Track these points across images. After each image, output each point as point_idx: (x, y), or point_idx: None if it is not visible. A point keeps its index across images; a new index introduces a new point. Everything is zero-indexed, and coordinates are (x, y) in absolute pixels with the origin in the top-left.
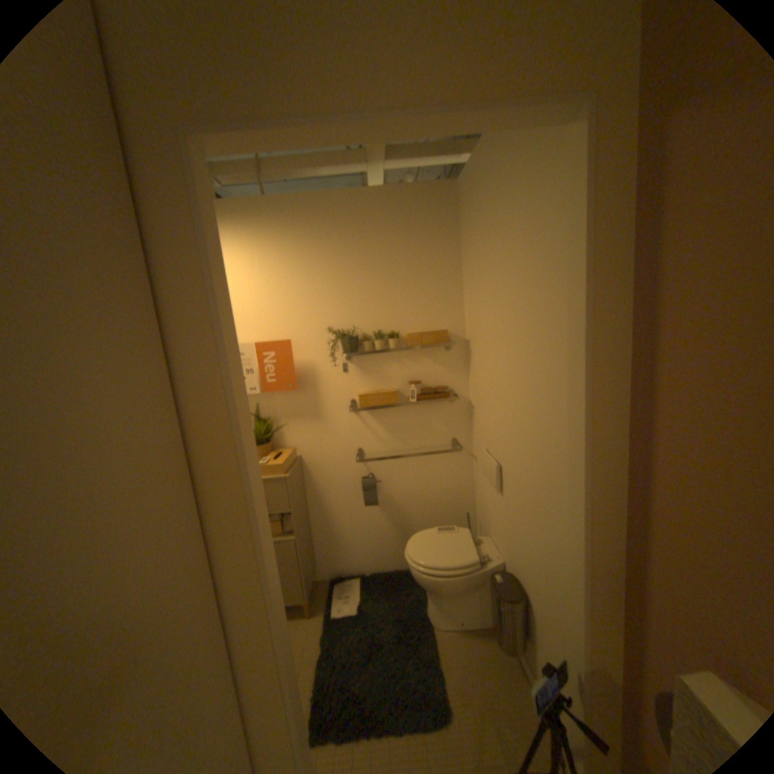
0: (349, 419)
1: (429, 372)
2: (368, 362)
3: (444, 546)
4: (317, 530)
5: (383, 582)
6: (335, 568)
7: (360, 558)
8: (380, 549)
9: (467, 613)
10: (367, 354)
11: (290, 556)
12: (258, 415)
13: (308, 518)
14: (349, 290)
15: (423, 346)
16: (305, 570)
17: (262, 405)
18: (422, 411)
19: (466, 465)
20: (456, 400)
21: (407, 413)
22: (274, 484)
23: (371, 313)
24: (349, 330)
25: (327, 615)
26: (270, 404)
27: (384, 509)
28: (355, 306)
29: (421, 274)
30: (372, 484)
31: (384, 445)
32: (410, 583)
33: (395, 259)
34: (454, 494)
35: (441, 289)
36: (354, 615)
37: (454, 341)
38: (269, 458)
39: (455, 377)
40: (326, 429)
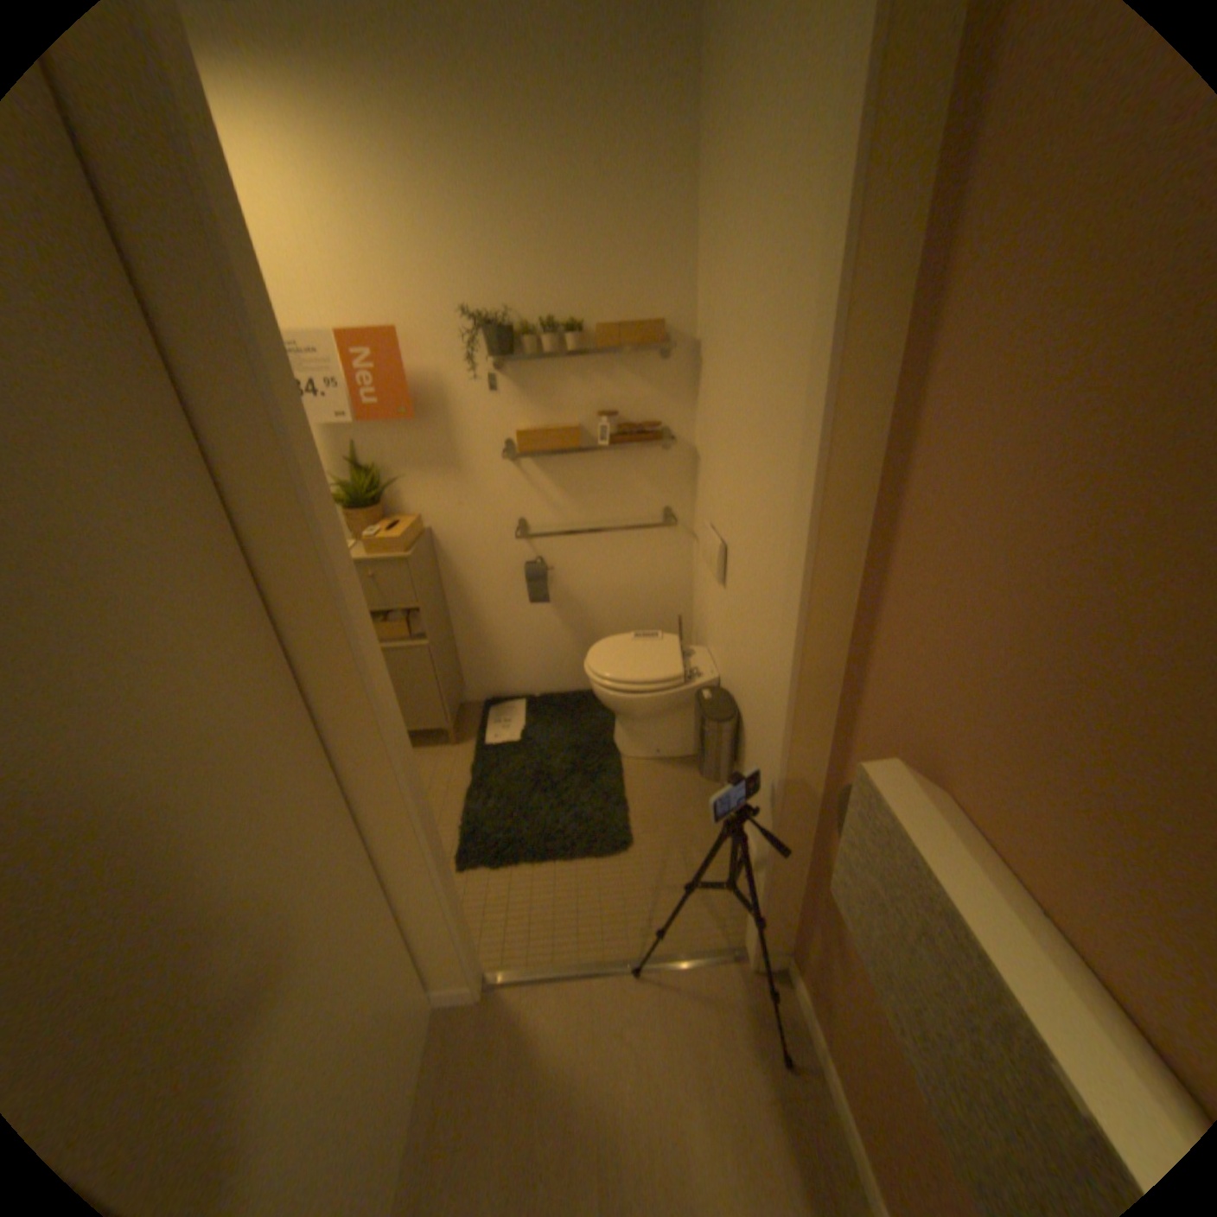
0: (504, 472)
1: (633, 397)
2: (532, 376)
3: (641, 657)
4: (464, 636)
5: (558, 704)
6: (493, 686)
7: (527, 675)
8: (555, 664)
9: (666, 738)
10: (530, 361)
11: (424, 667)
12: (356, 462)
13: (449, 620)
14: (494, 232)
15: (623, 348)
16: (448, 686)
17: (360, 444)
18: (619, 463)
19: (683, 549)
20: (675, 447)
21: (597, 465)
22: (391, 568)
23: (535, 282)
24: (498, 315)
25: (481, 741)
26: (373, 443)
27: (560, 609)
28: (507, 267)
29: (626, 206)
30: (541, 573)
31: (559, 515)
32: (594, 706)
33: (577, 171)
34: (663, 591)
35: (659, 240)
36: (518, 742)
37: (676, 342)
38: (379, 529)
39: (674, 408)
40: (468, 487)
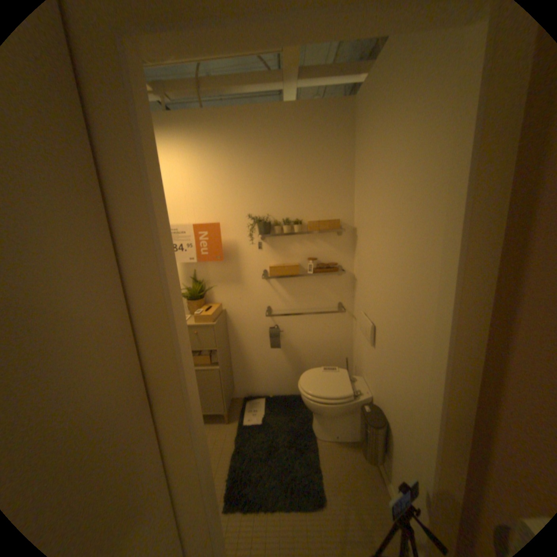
0: (262, 284)
1: (324, 251)
2: (278, 242)
3: (328, 381)
4: (236, 362)
5: (281, 402)
6: (248, 389)
7: (266, 384)
8: (281, 379)
9: (342, 430)
10: (277, 236)
11: (216, 380)
12: (195, 278)
13: (230, 354)
14: (265, 185)
15: (320, 231)
16: (226, 390)
17: (198, 270)
18: (317, 281)
19: (348, 322)
20: (344, 274)
21: (306, 281)
22: (205, 329)
23: (281, 204)
24: (264, 217)
25: (240, 422)
26: (204, 270)
27: (285, 351)
28: (269, 198)
29: (322, 174)
30: (277, 333)
31: (287, 304)
32: (301, 405)
33: (302, 161)
34: (338, 343)
35: (337, 187)
36: (260, 424)
37: (345, 228)
38: (202, 310)
39: (343, 256)
40: (245, 290)
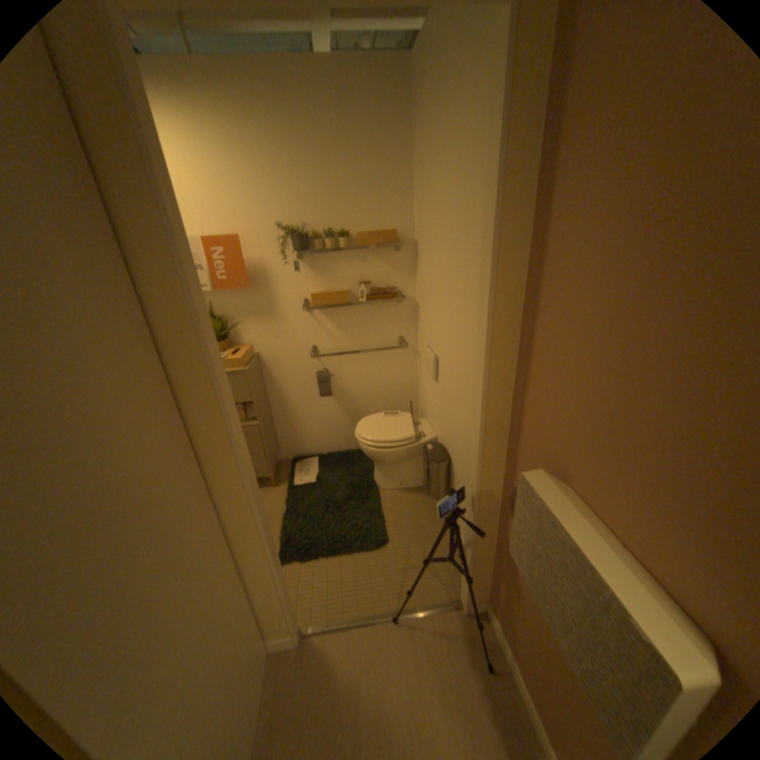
0: (303, 318)
1: (379, 273)
2: (319, 261)
3: (389, 426)
4: (279, 418)
5: (338, 458)
6: (297, 449)
7: (318, 441)
8: (336, 433)
9: (405, 476)
10: (318, 253)
11: (255, 438)
12: (212, 314)
13: (270, 408)
14: (297, 181)
15: (373, 245)
16: (270, 449)
17: (215, 303)
18: (372, 311)
19: (411, 361)
20: (404, 301)
21: (359, 312)
22: (235, 376)
23: (321, 208)
24: (299, 227)
25: (291, 483)
26: (223, 302)
27: (338, 399)
28: (304, 200)
29: (372, 167)
30: (326, 378)
31: (337, 343)
32: (361, 458)
33: (344, 148)
34: (400, 386)
35: (391, 185)
36: (314, 482)
37: (403, 241)
38: (228, 353)
39: (403, 279)
40: (281, 327)
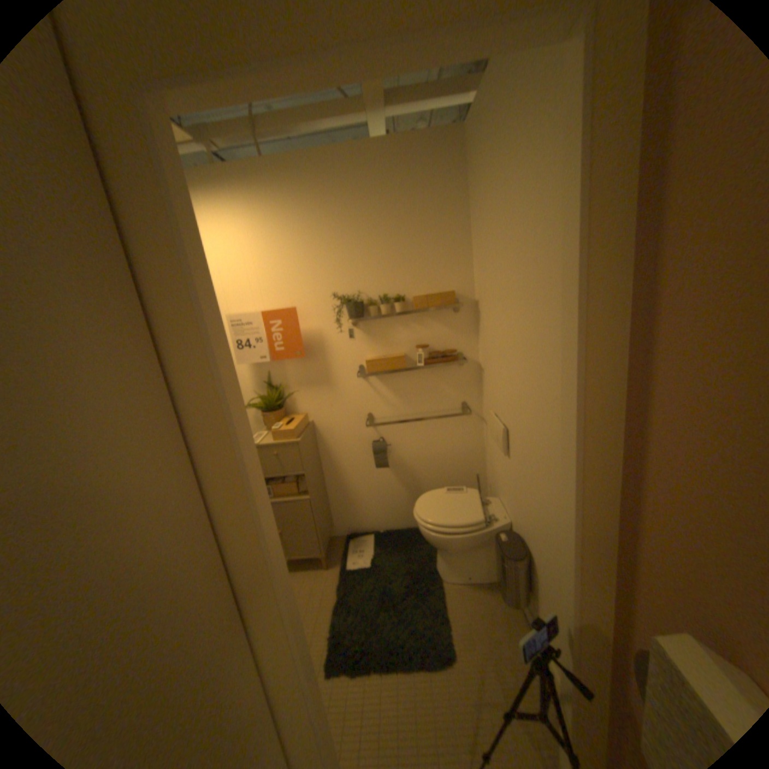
0: (358, 384)
1: (437, 335)
2: (374, 327)
3: (452, 506)
4: (332, 490)
5: (395, 538)
6: (351, 524)
7: (374, 516)
8: (393, 508)
9: (474, 568)
10: (373, 319)
11: (306, 513)
12: (270, 383)
13: (323, 479)
14: (352, 252)
15: (429, 308)
16: (321, 526)
17: (273, 372)
18: (430, 375)
19: (476, 428)
20: (466, 363)
21: (416, 377)
22: (287, 448)
23: (376, 276)
24: (354, 295)
25: (342, 566)
26: (280, 371)
27: (395, 471)
28: (359, 269)
29: (427, 232)
30: (382, 447)
31: (393, 409)
32: (421, 540)
33: (398, 217)
34: (464, 456)
35: (448, 247)
36: (368, 567)
37: (462, 302)
38: (281, 423)
39: (464, 340)
40: (336, 394)
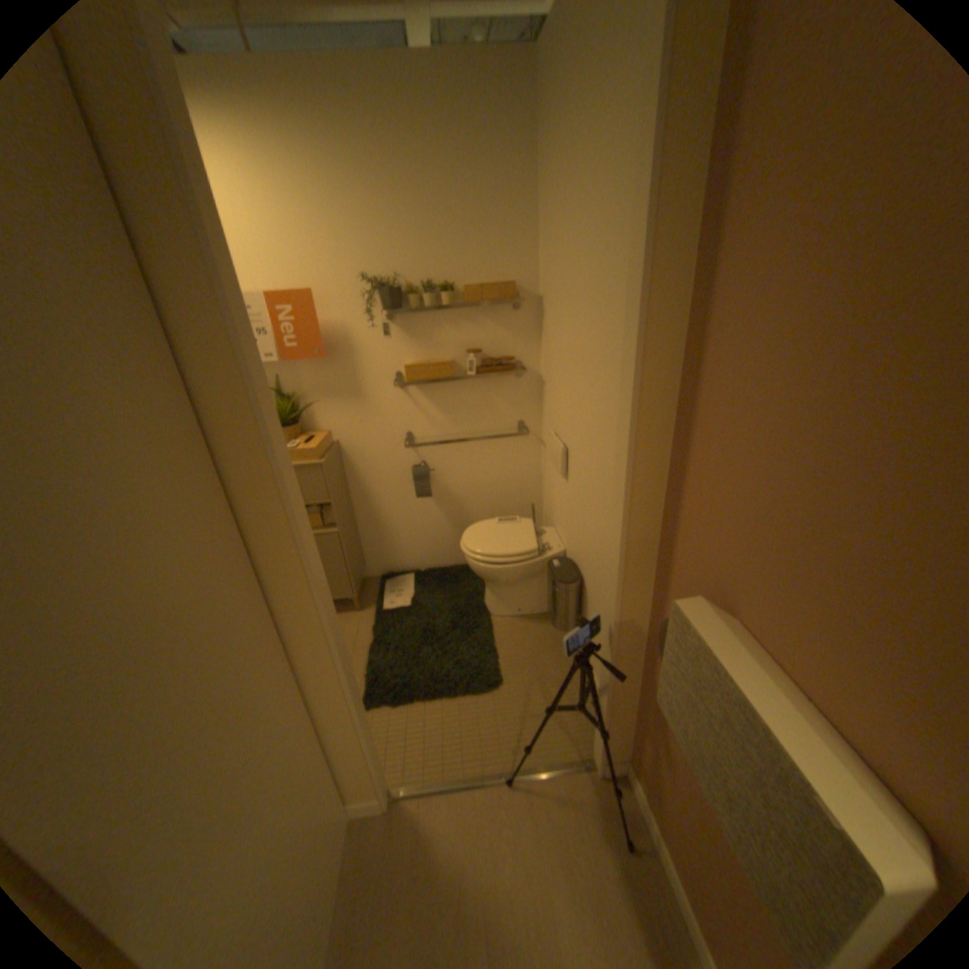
0: (395, 396)
1: (492, 338)
2: (416, 324)
3: (504, 536)
4: (364, 525)
5: (439, 576)
6: (387, 564)
7: (414, 554)
8: (437, 544)
9: (525, 599)
10: (414, 313)
11: (334, 549)
12: (280, 391)
13: (353, 512)
14: (386, 219)
15: (485, 302)
16: (353, 564)
17: (283, 377)
18: (483, 388)
19: (533, 452)
20: (525, 375)
21: (466, 390)
22: (309, 471)
23: (417, 254)
24: (390, 279)
25: (379, 607)
26: (293, 376)
27: (440, 501)
28: (396, 244)
29: (484, 199)
30: (425, 473)
31: (438, 429)
32: (468, 577)
33: (448, 174)
34: (519, 485)
35: (509, 223)
36: (409, 606)
37: (524, 297)
38: (299, 442)
39: (524, 346)
40: (367, 408)
